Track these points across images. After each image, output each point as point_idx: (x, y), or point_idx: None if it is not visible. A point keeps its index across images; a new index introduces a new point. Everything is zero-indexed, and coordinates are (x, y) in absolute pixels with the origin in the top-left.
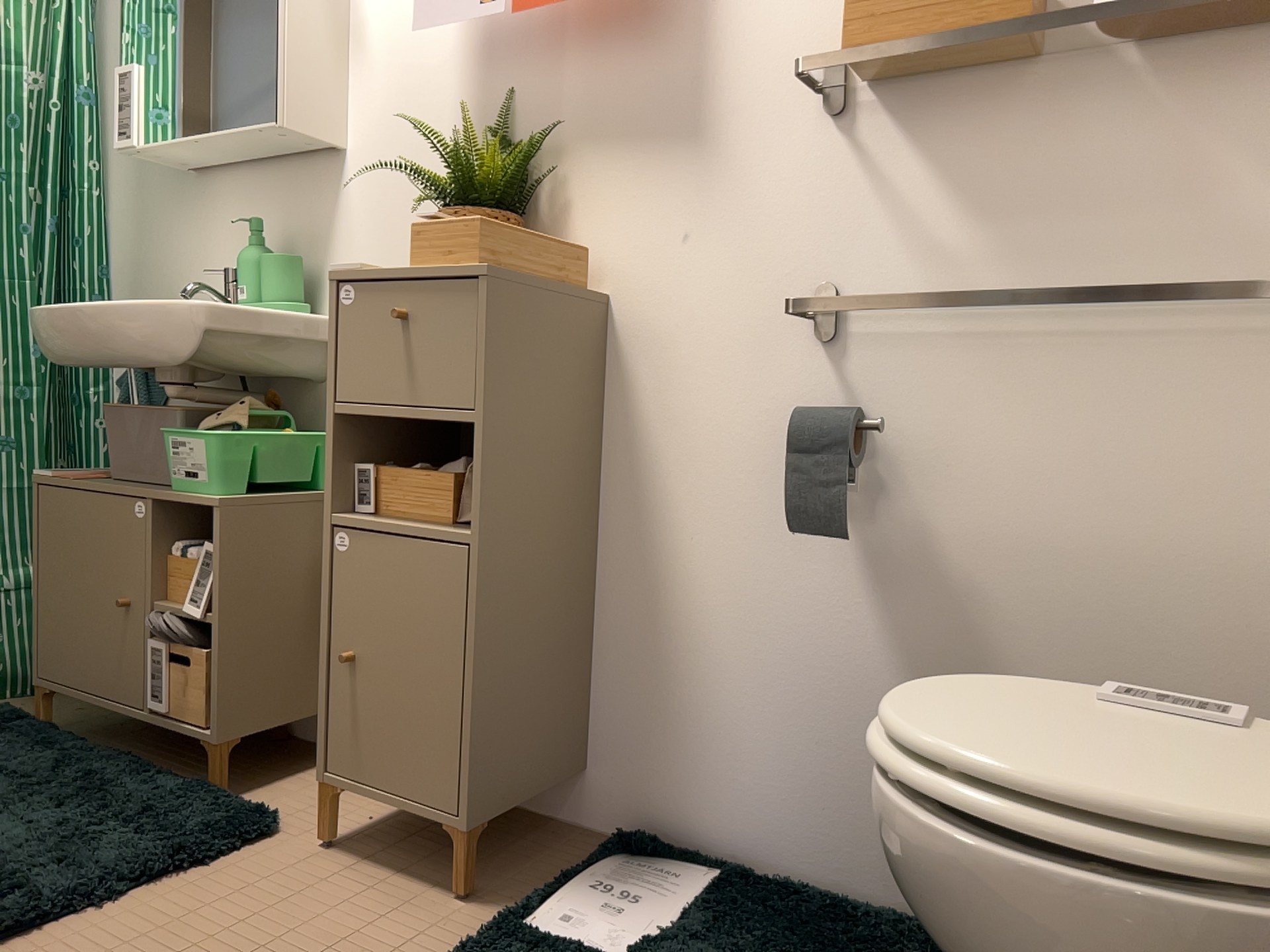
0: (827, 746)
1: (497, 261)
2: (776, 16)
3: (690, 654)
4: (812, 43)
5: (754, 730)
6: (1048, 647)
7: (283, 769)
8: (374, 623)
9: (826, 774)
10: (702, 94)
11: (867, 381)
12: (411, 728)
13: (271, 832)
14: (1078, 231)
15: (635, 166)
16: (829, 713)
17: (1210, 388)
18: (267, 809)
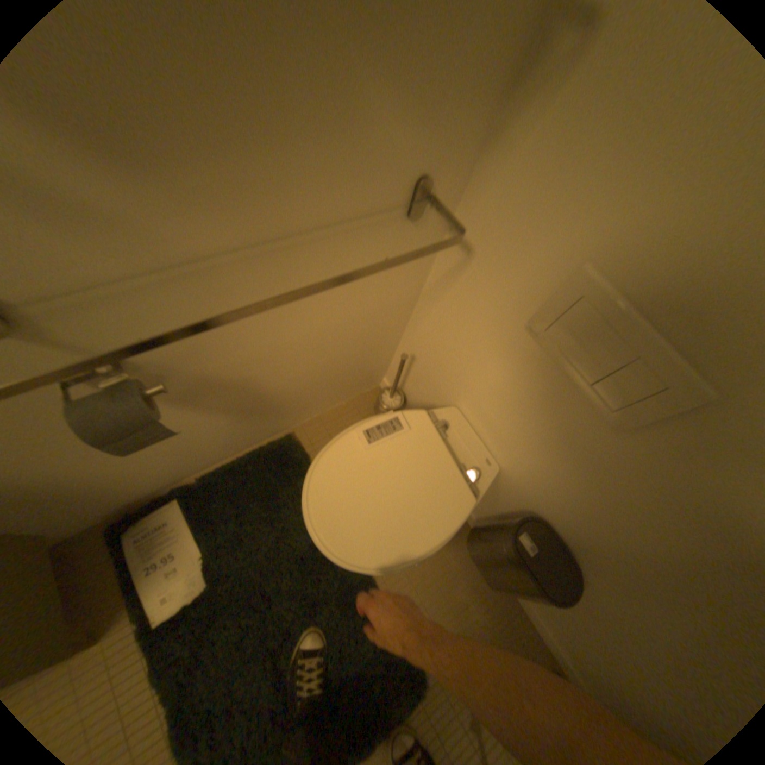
0: (190, 445)
1: None
2: None
3: (68, 484)
4: None
5: (144, 467)
6: (283, 372)
7: None
8: None
9: (195, 450)
10: None
11: (87, 334)
12: None
13: None
14: (247, 161)
15: None
16: (184, 441)
17: (348, 255)
18: None
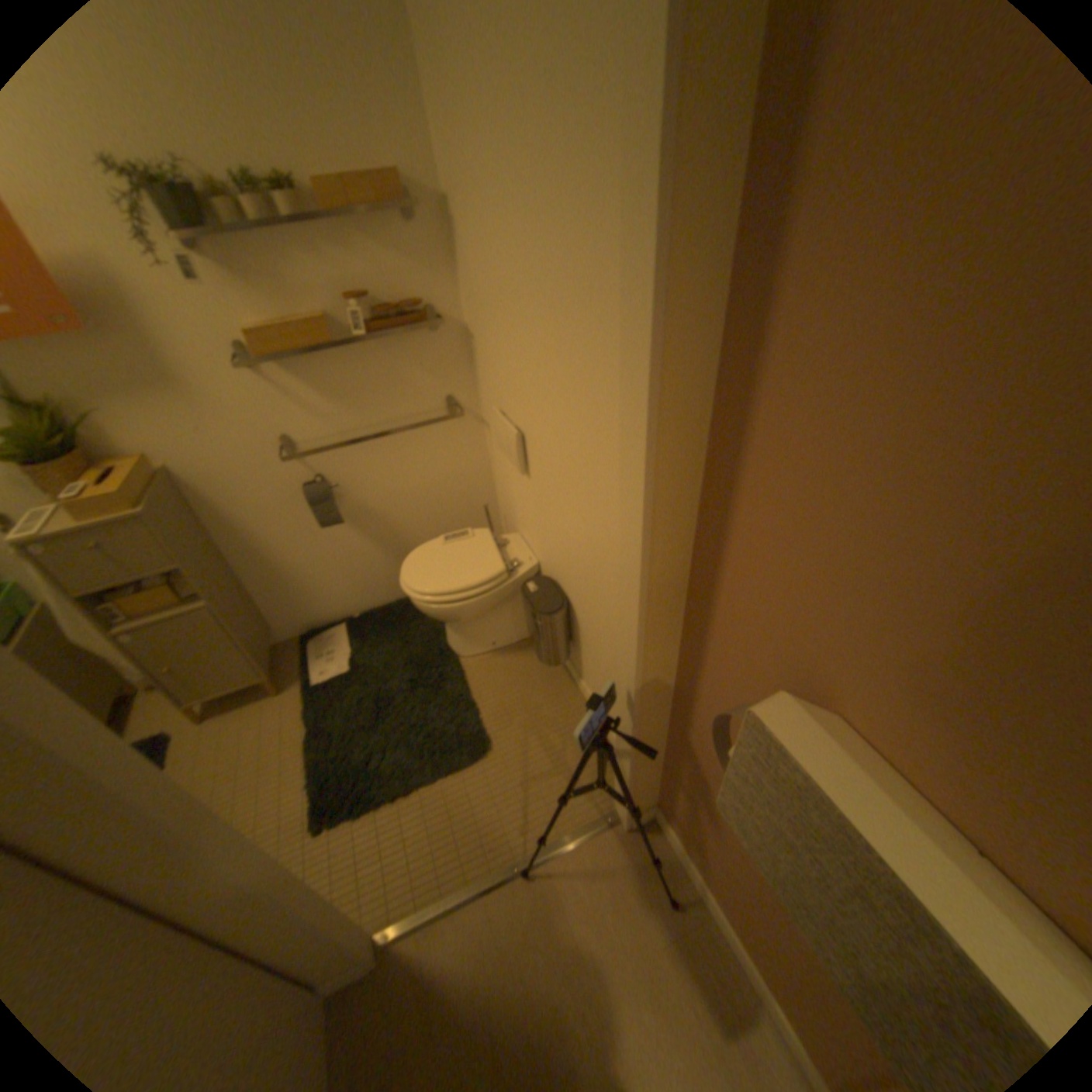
0: (356, 574)
1: (133, 503)
2: (186, 322)
3: (292, 576)
4: (216, 336)
5: (329, 583)
6: (408, 519)
7: (116, 723)
8: (170, 655)
9: (359, 582)
10: (161, 364)
11: (316, 466)
12: (217, 672)
13: (166, 741)
14: (369, 400)
15: (138, 404)
16: (352, 566)
17: (424, 438)
18: (151, 738)
